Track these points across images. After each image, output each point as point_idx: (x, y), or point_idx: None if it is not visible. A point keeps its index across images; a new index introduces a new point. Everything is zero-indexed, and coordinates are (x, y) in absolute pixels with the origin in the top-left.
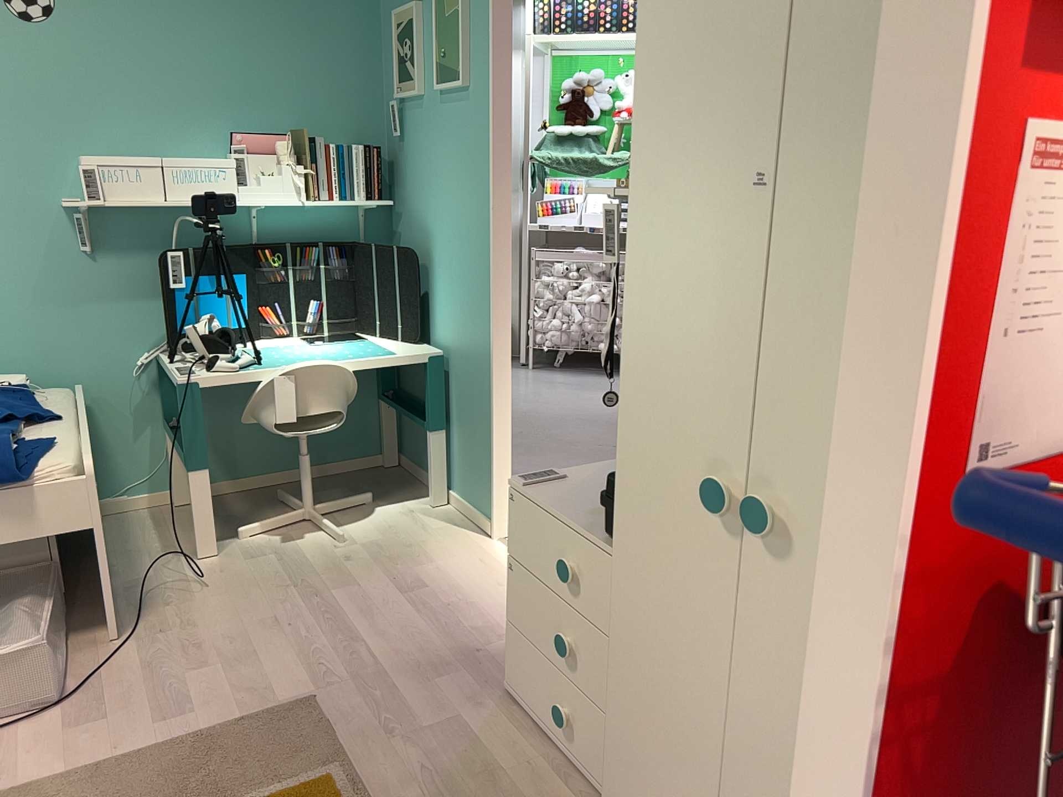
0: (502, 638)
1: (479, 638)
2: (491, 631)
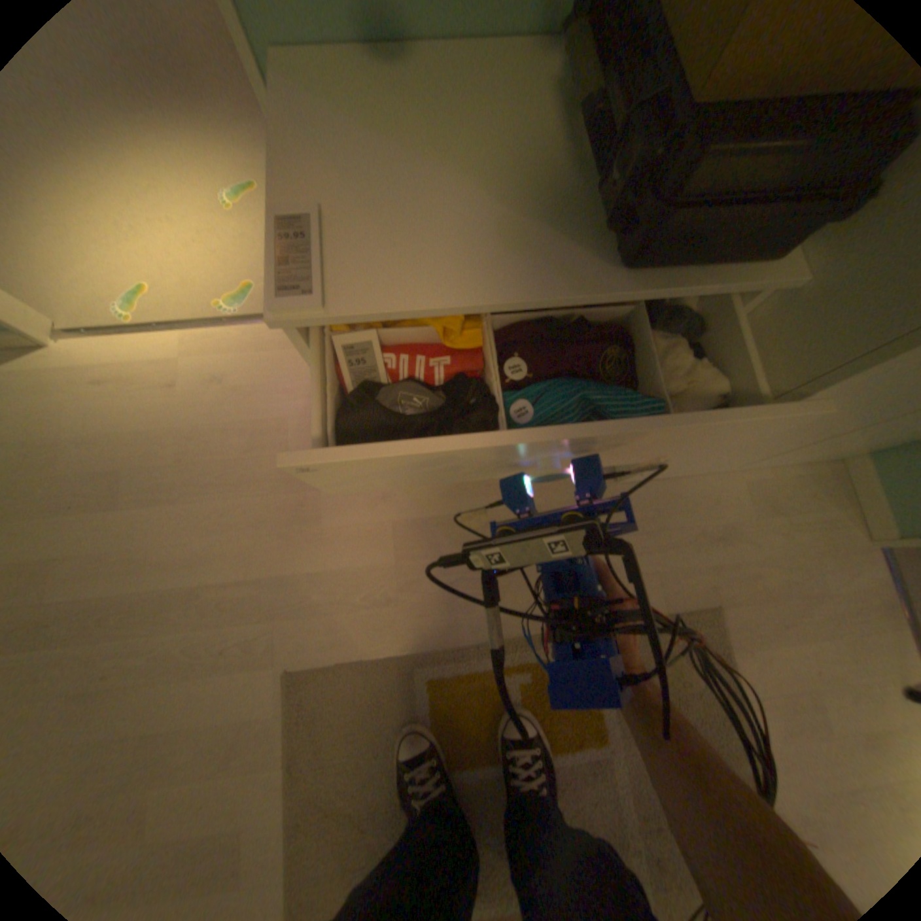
0: (281, 426)
1: (265, 450)
2: (261, 432)
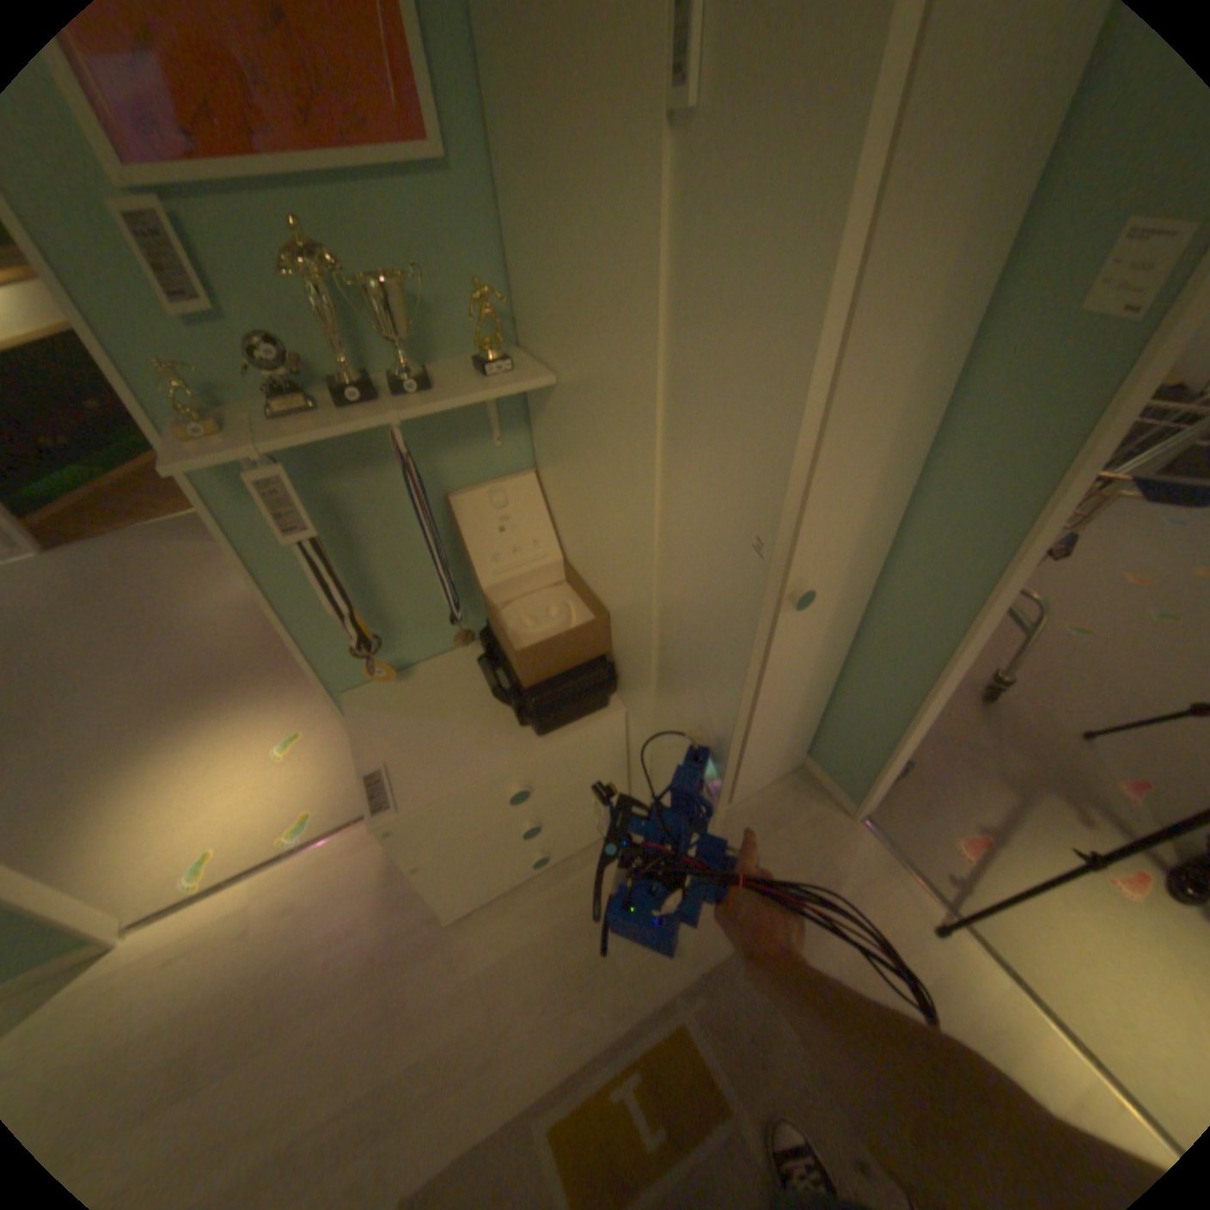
0: (353, 930)
1: (342, 960)
2: (335, 944)
